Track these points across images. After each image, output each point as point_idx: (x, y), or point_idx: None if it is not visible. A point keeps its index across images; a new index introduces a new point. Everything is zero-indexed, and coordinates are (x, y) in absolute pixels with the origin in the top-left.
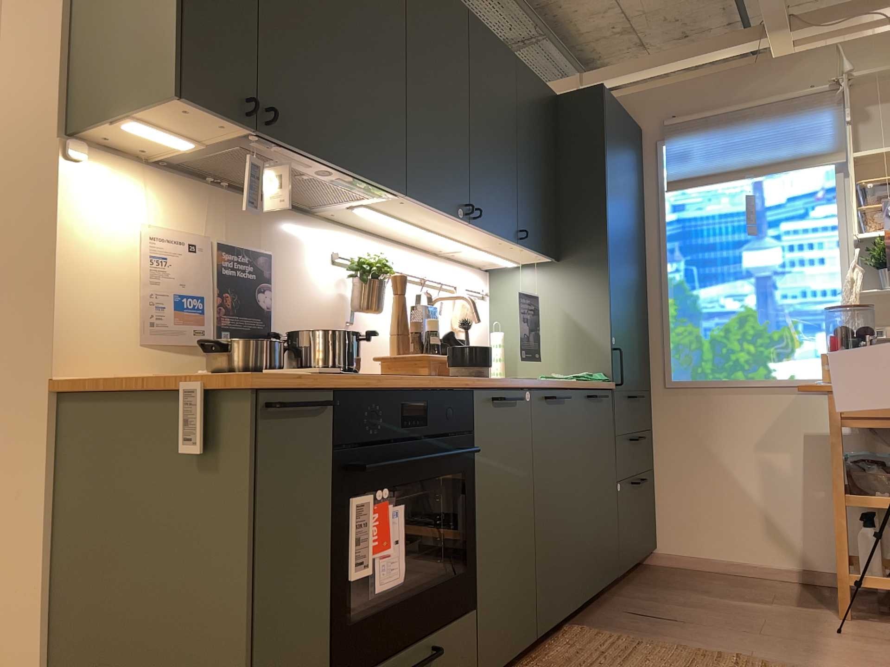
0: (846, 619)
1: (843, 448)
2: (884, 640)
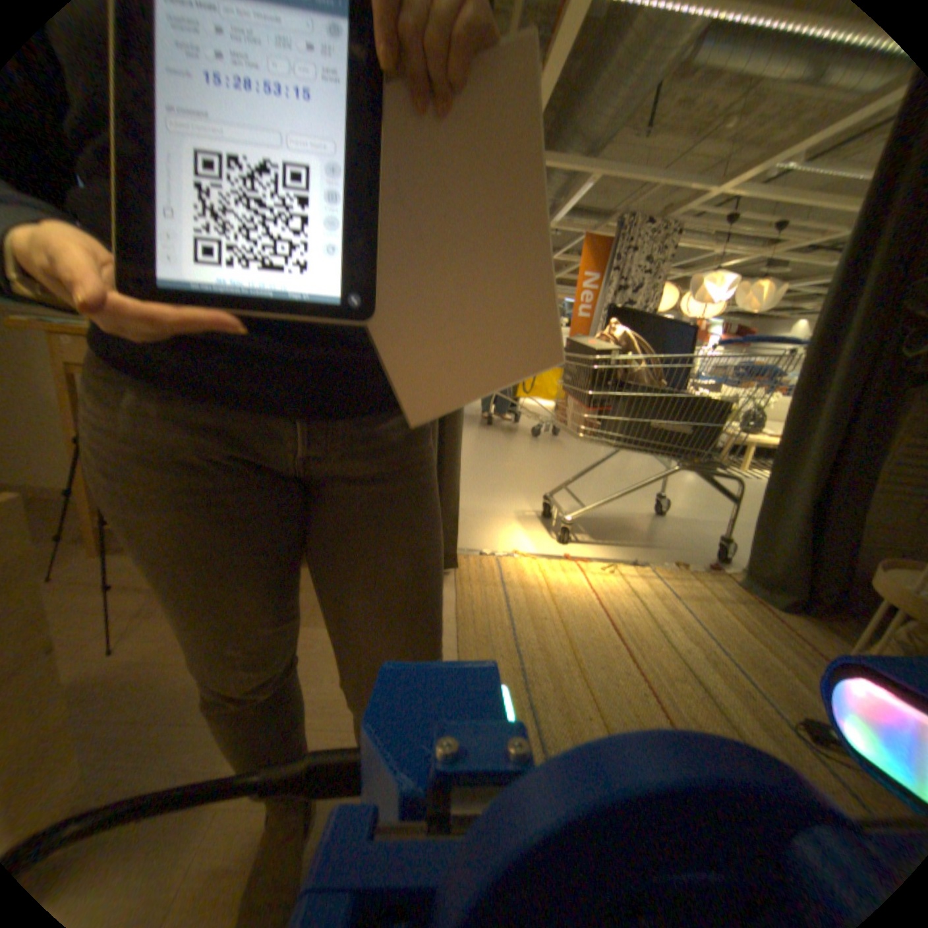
0: (94, 554)
1: (70, 395)
2: (89, 582)
